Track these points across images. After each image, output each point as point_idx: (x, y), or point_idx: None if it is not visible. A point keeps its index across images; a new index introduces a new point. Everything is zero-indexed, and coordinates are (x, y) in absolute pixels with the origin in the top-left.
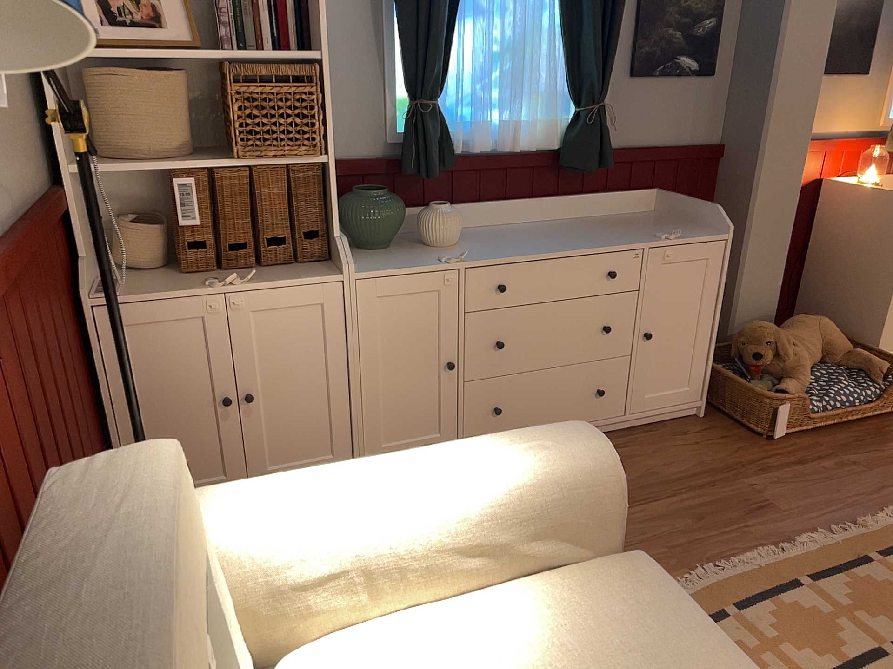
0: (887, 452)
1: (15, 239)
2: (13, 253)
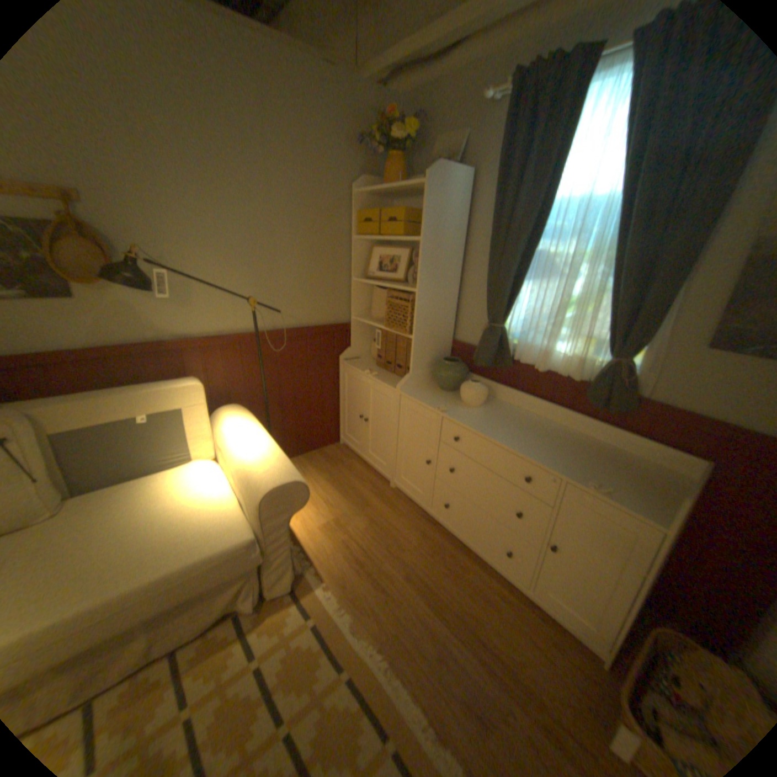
0: None
1: (279, 330)
2: (272, 334)
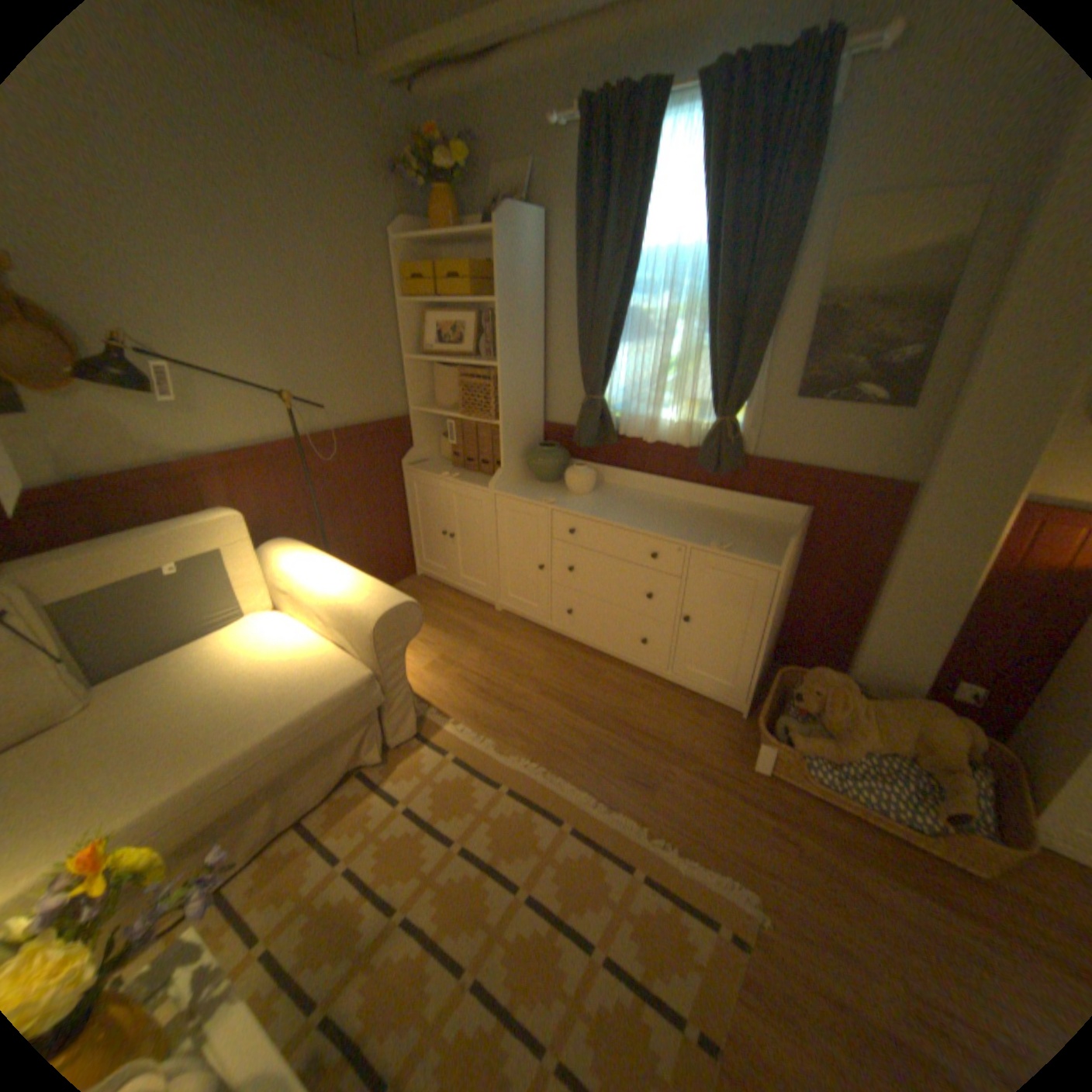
0: (861, 877)
1: (320, 434)
2: (313, 439)
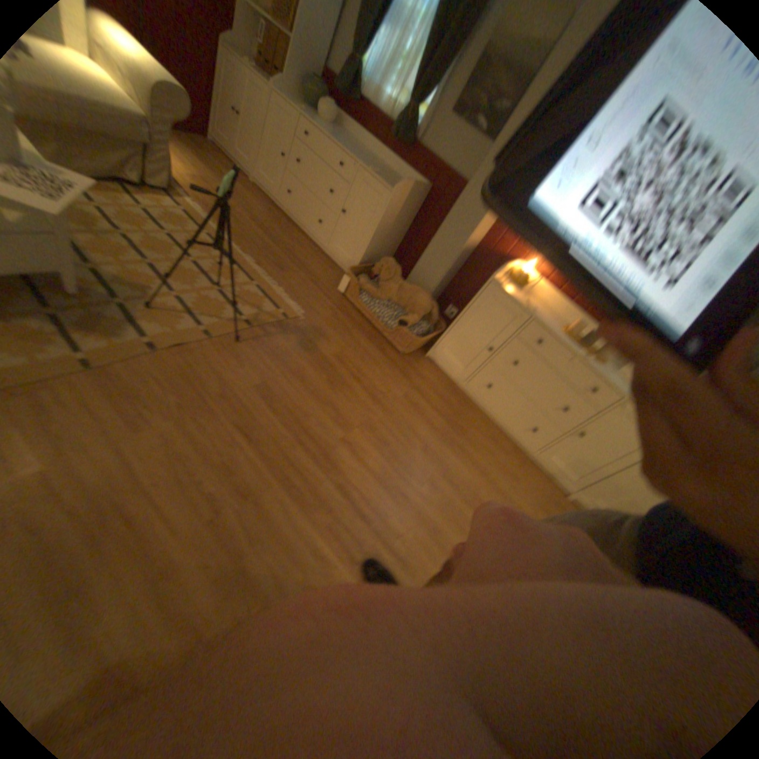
0: (354, 331)
1: None
2: None
